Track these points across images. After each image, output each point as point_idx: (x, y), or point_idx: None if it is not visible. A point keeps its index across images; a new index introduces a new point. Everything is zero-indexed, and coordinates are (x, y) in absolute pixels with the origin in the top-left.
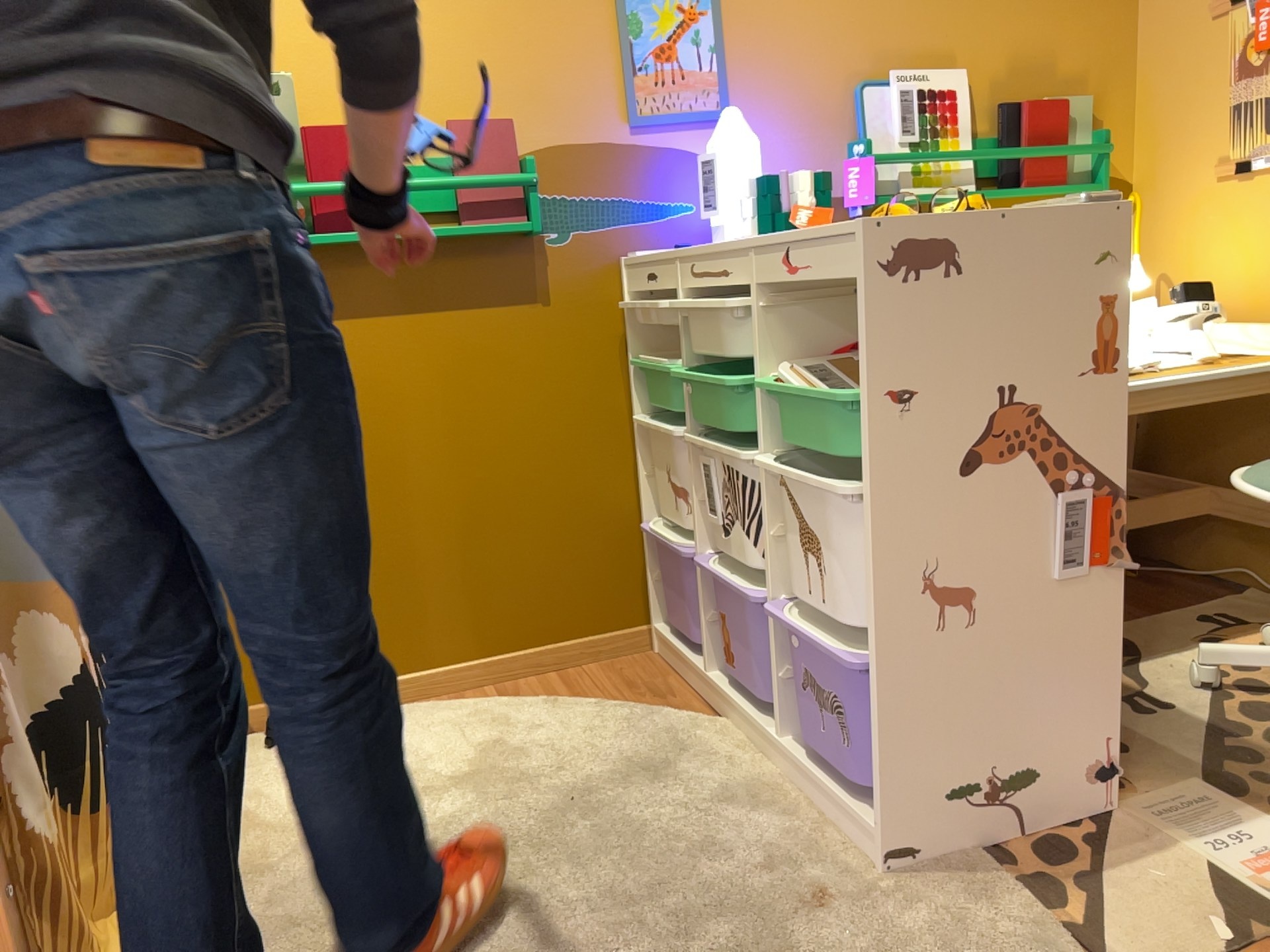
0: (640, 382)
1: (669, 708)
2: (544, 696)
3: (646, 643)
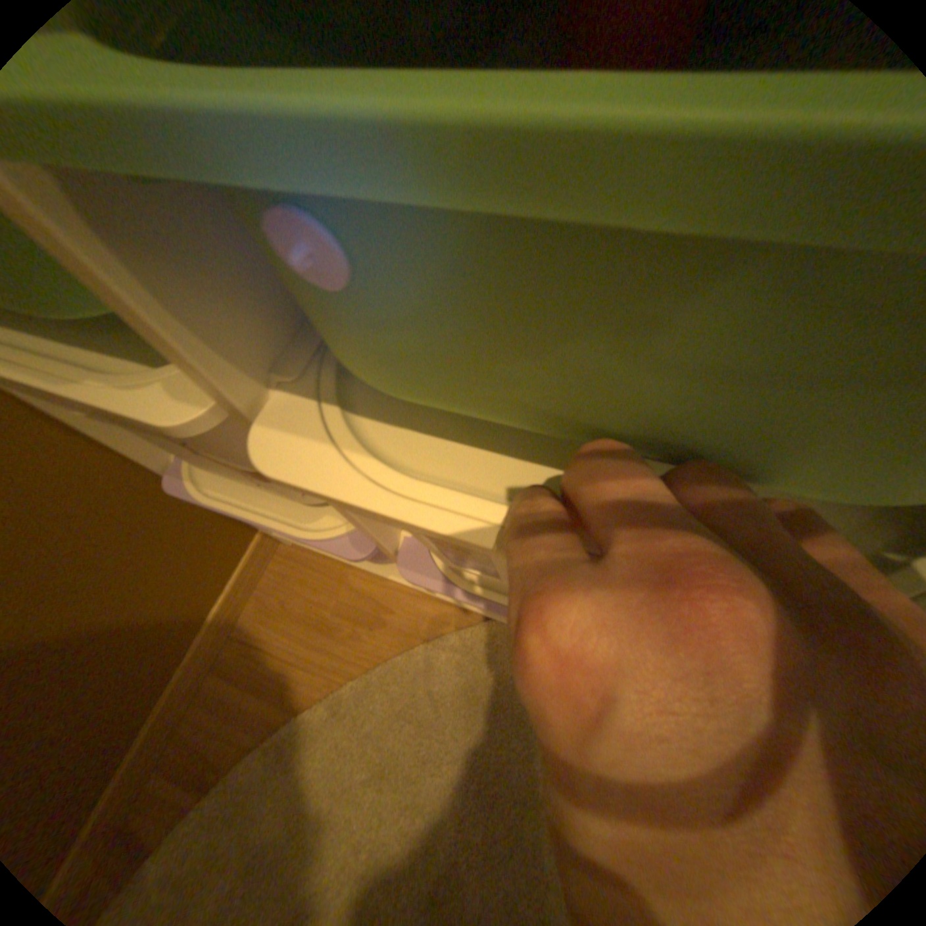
0: None
1: (409, 642)
2: (251, 744)
3: (271, 548)
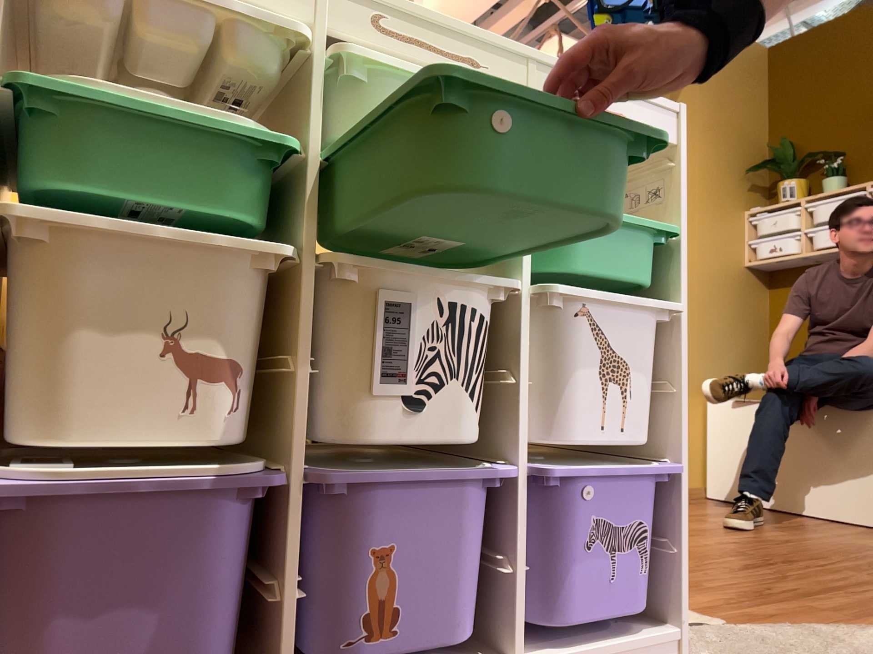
0: (7, 142)
1: None
2: None
3: None
